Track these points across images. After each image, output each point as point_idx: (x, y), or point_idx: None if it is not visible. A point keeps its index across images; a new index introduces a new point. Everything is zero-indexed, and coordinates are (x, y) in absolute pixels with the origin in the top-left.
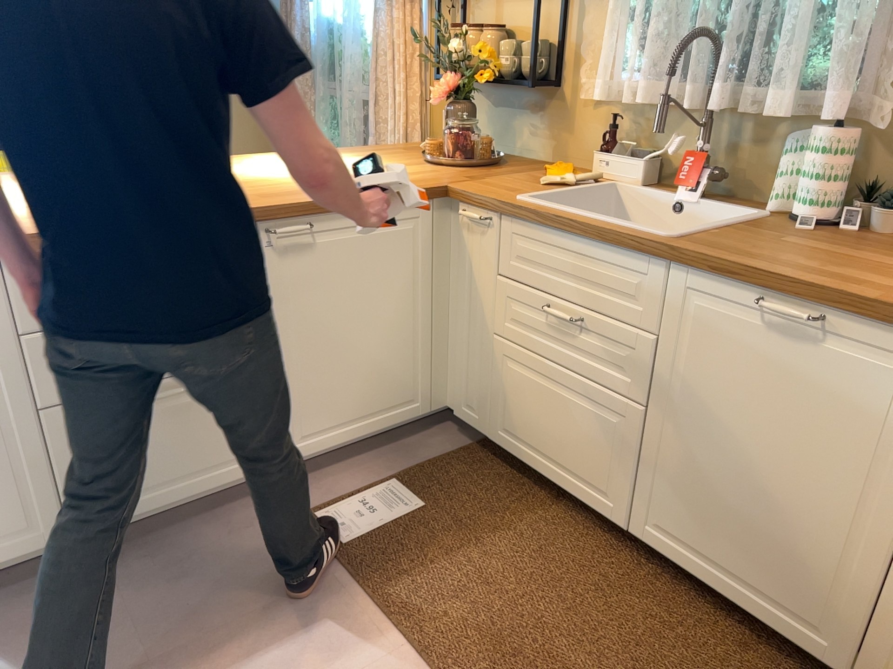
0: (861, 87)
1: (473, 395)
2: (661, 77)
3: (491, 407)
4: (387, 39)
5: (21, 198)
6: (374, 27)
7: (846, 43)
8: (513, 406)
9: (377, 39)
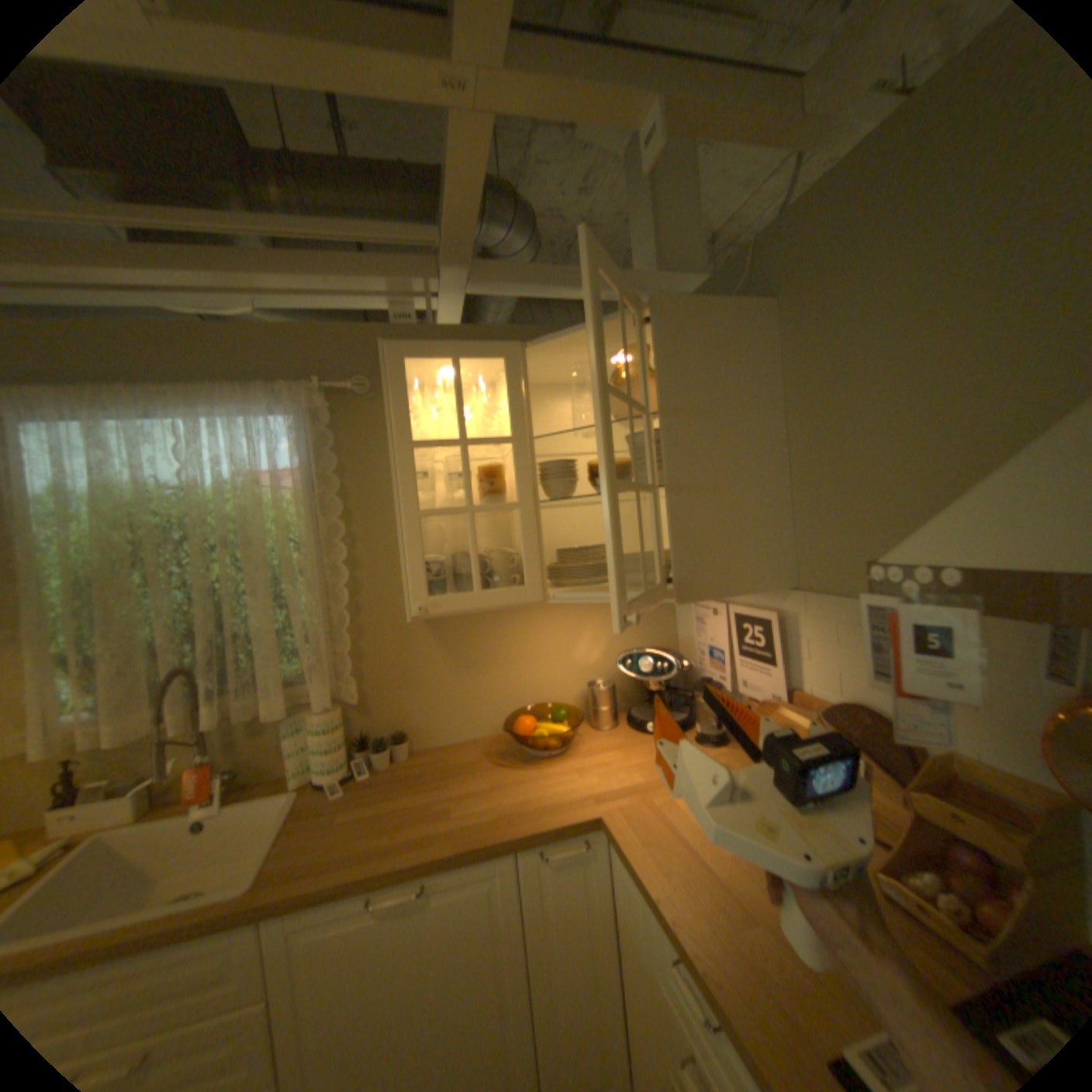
0: (332, 677)
1: None
2: (132, 712)
3: None
4: None
5: None
6: None
7: (313, 653)
8: None
9: None
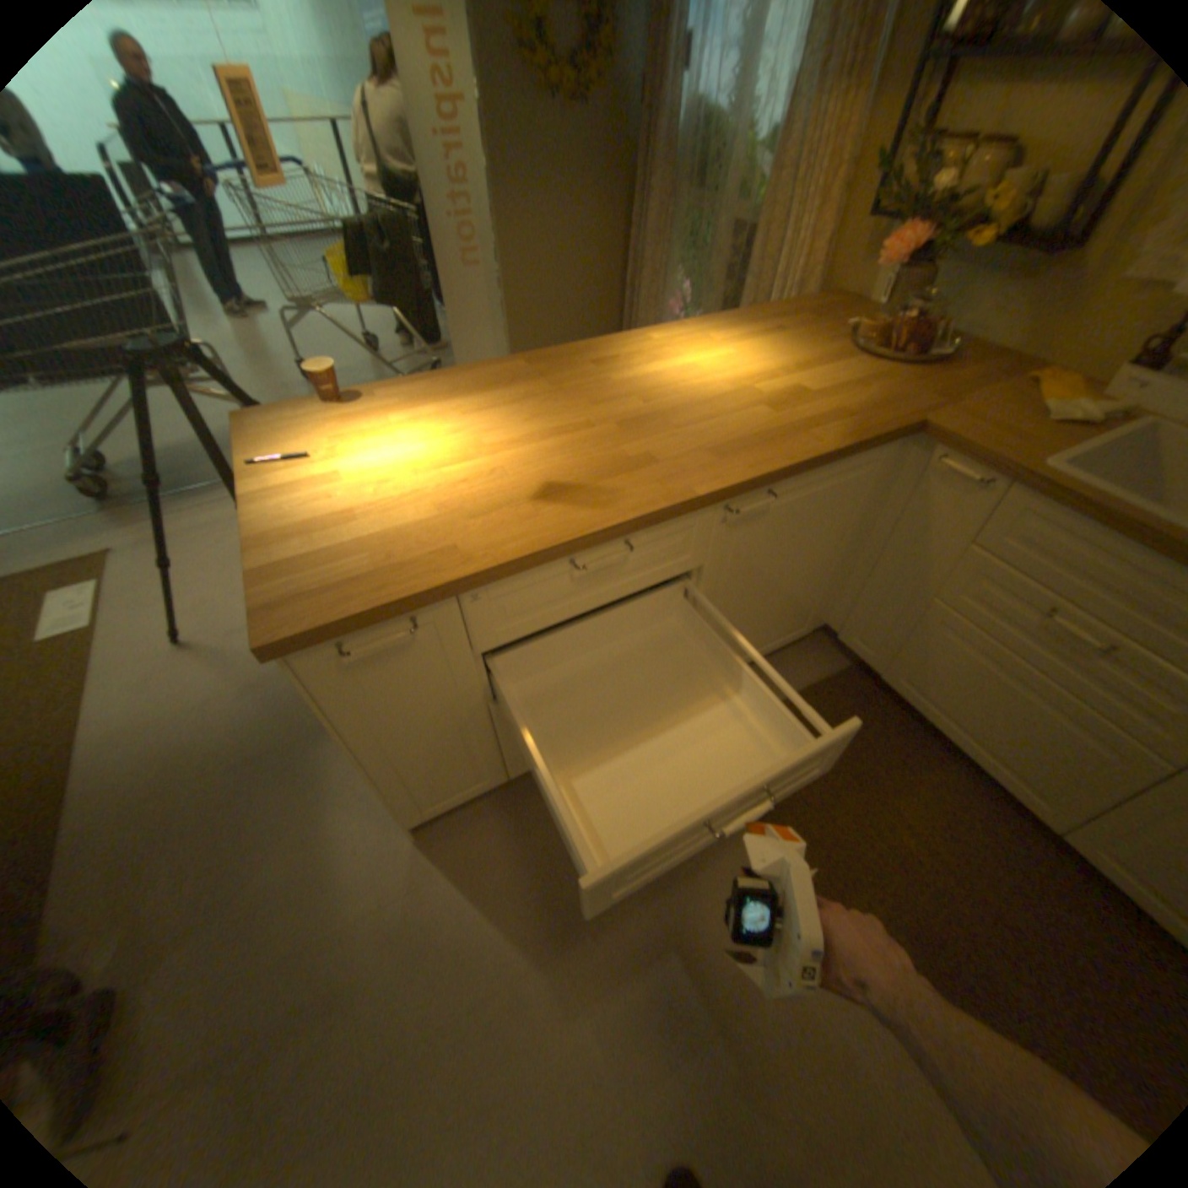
0: None
1: (874, 635)
2: None
3: (899, 657)
4: (805, 142)
5: (438, 451)
6: (783, 119)
7: None
8: (934, 671)
9: (787, 139)
